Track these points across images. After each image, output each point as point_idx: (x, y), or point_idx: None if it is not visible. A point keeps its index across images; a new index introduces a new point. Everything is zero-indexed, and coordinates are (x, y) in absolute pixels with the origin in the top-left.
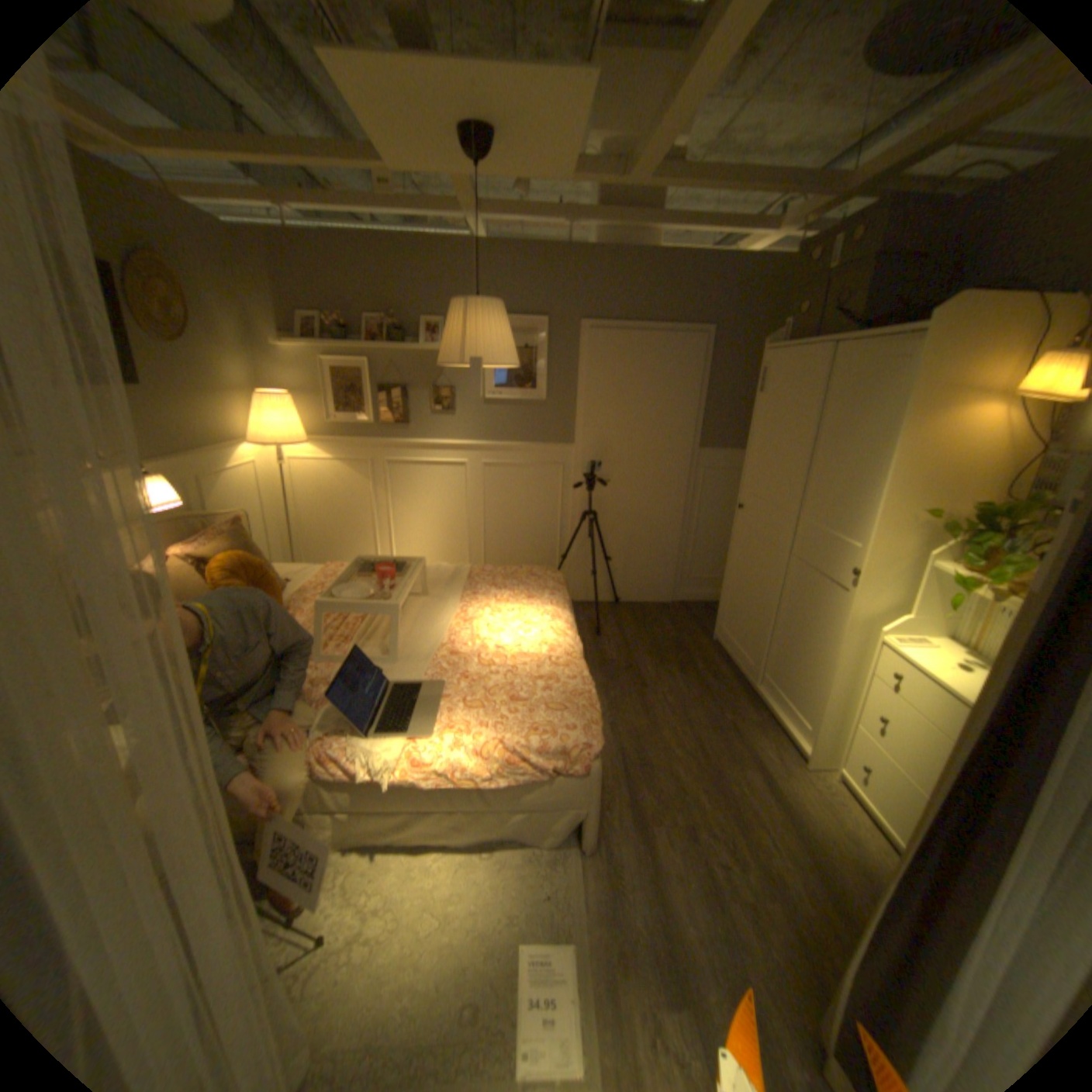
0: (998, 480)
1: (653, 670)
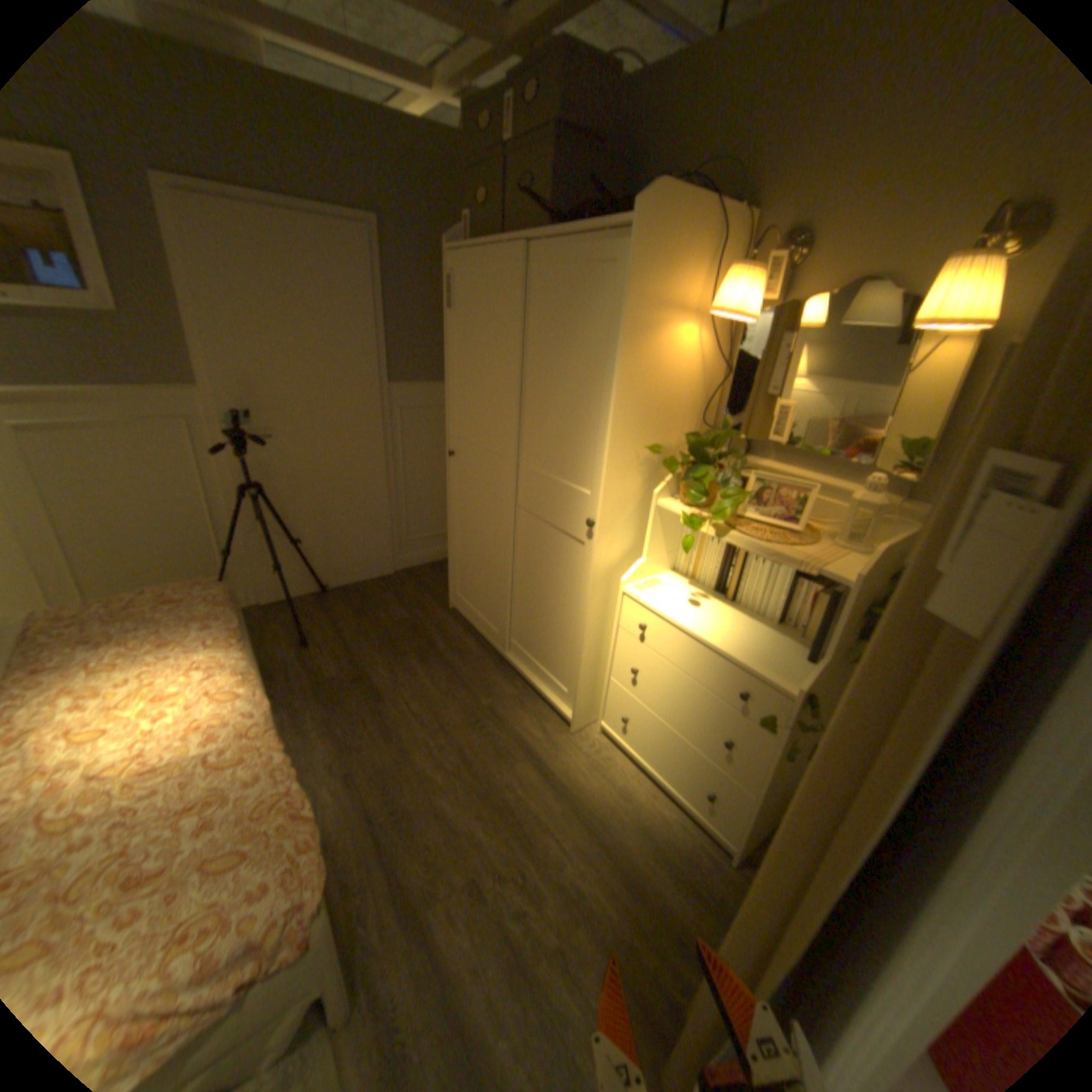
0: (695, 407)
1: (388, 671)
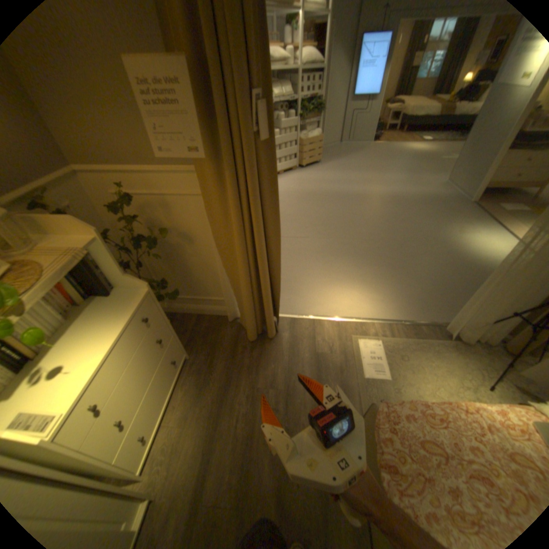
0: None
1: None
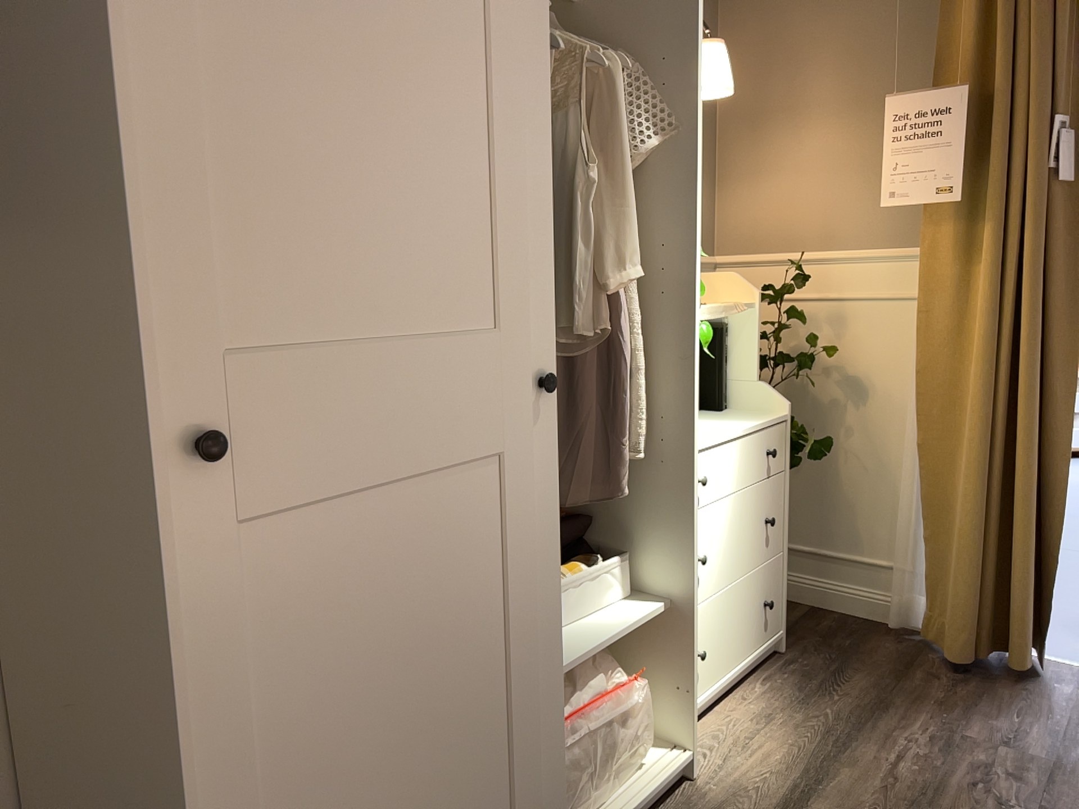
0: None
1: None
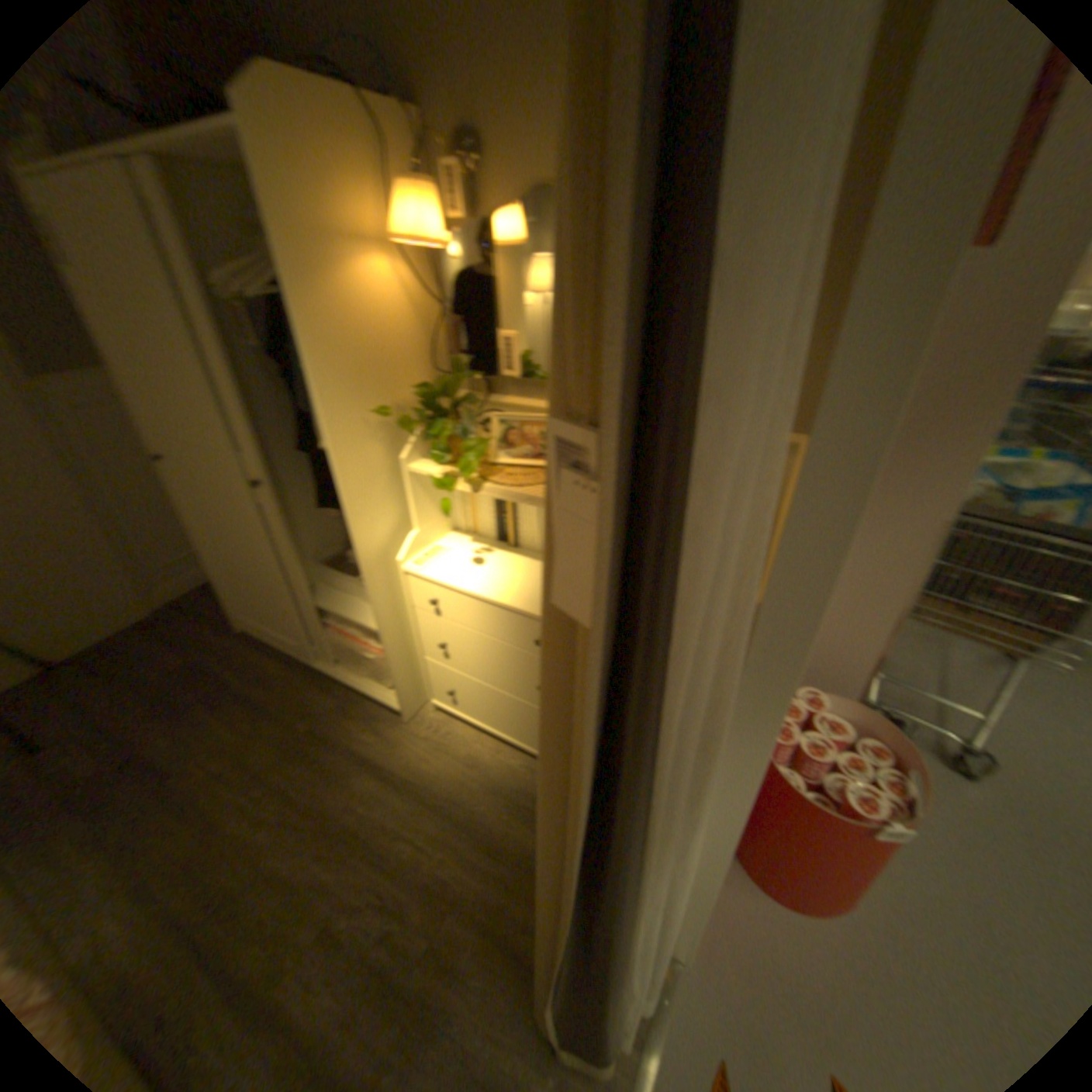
0: (416, 352)
1: (163, 742)
